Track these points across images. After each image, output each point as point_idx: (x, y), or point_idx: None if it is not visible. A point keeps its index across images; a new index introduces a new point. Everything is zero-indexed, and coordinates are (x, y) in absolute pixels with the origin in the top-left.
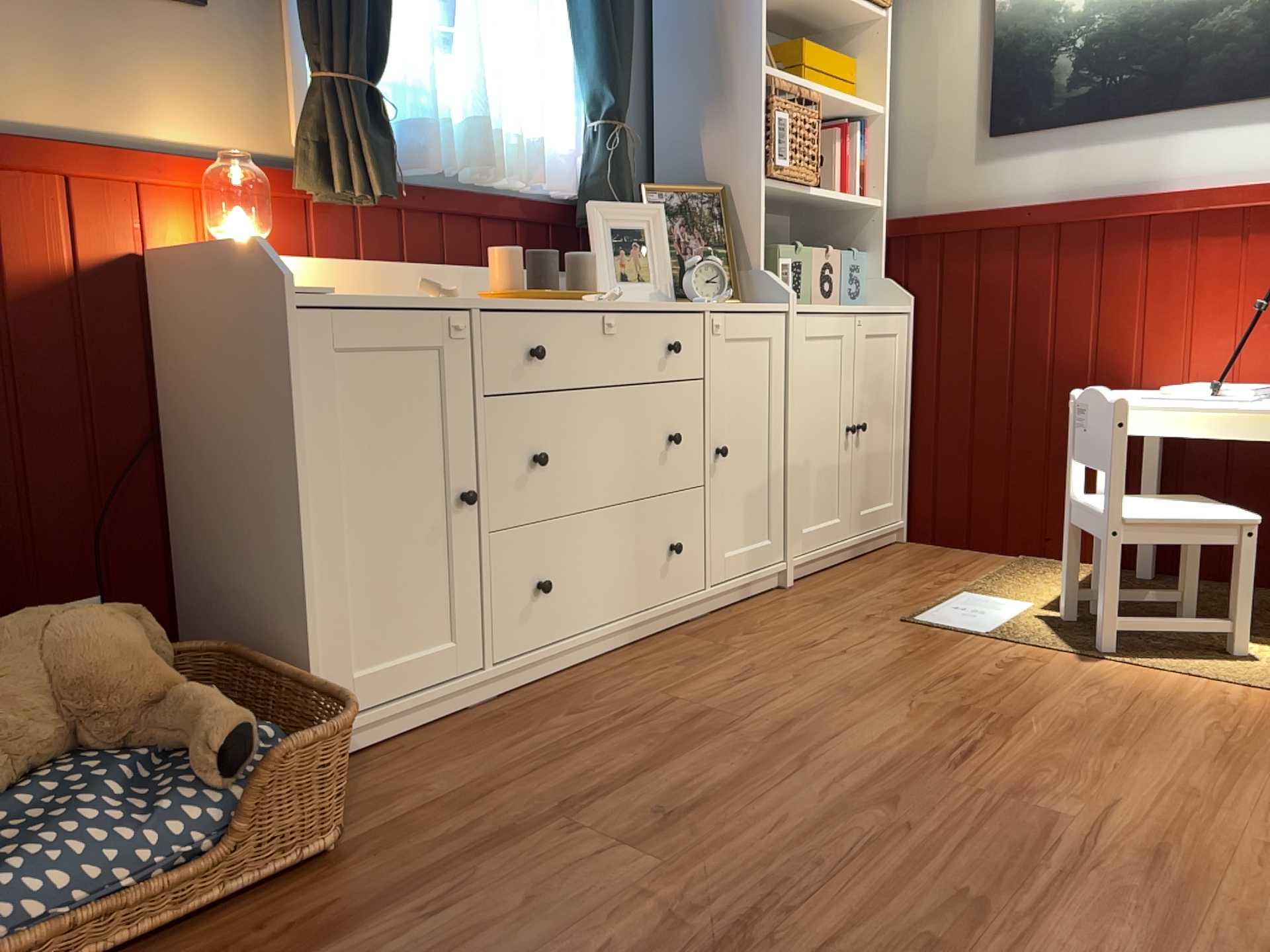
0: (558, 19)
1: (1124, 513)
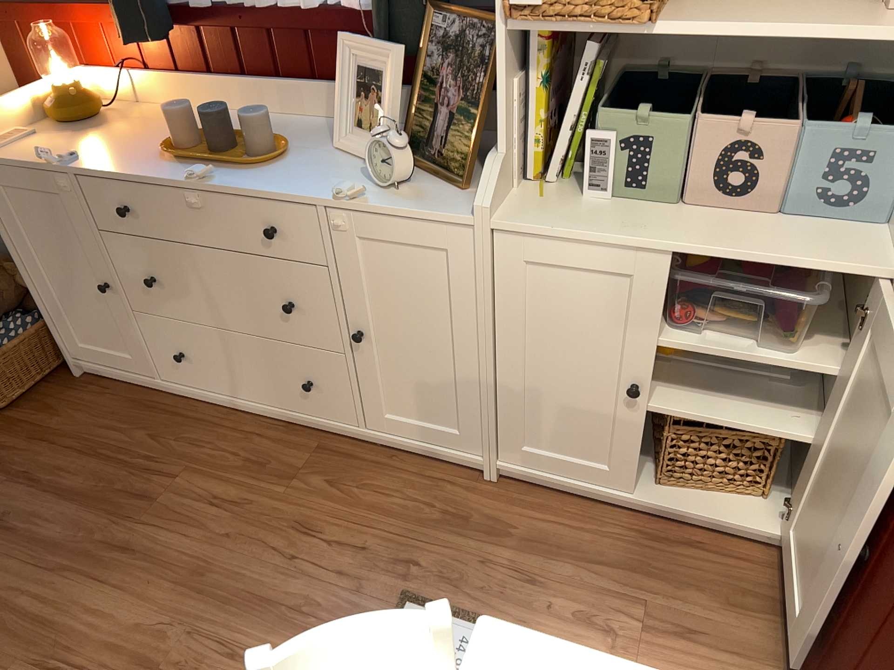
0: None
1: None
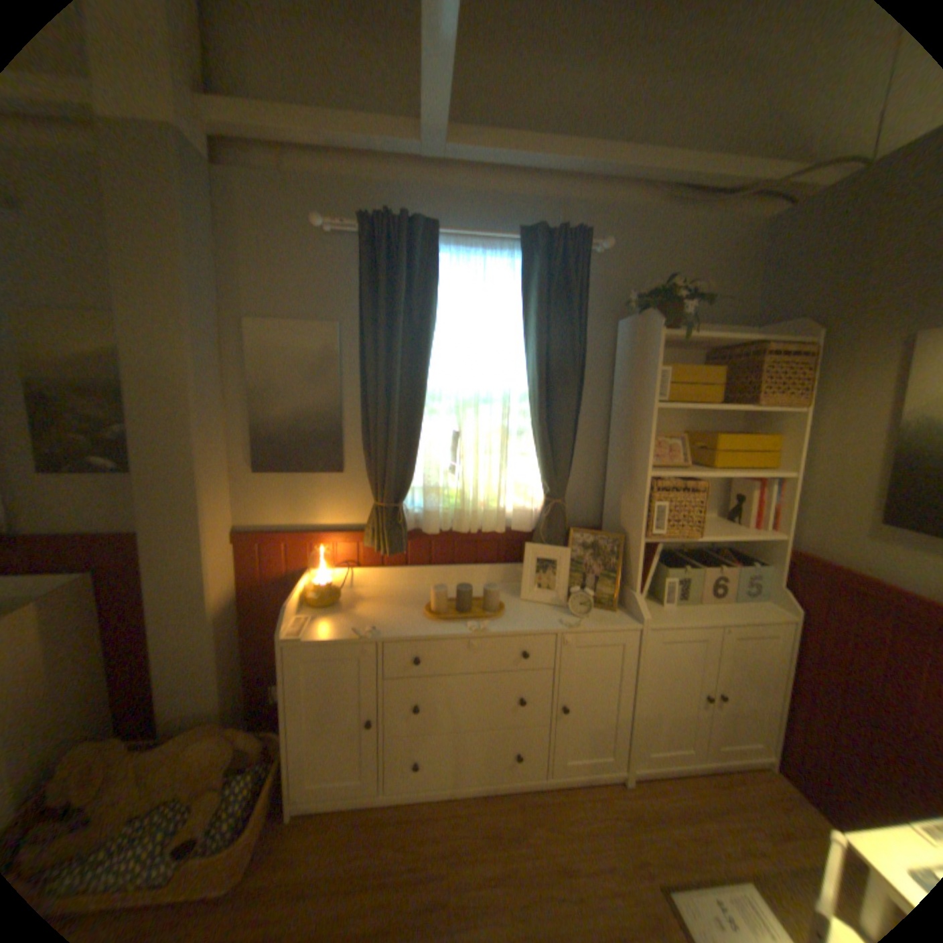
0: (527, 443)
1: None
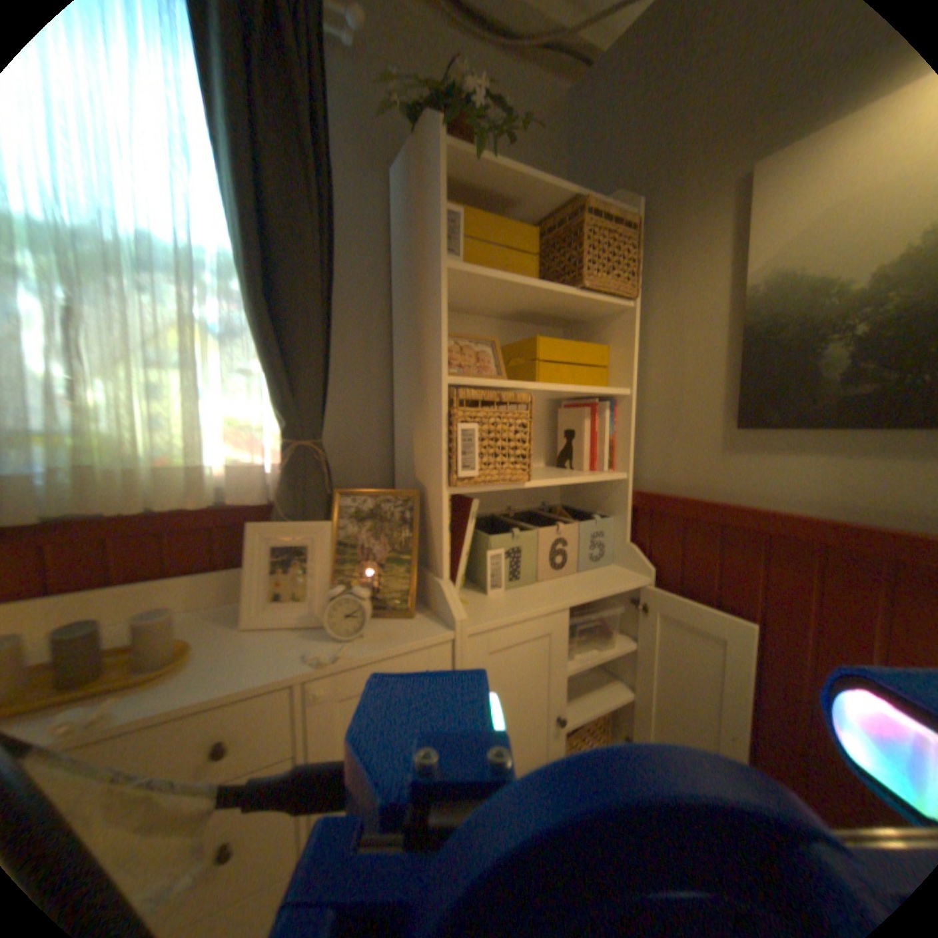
0: (246, 346)
1: None
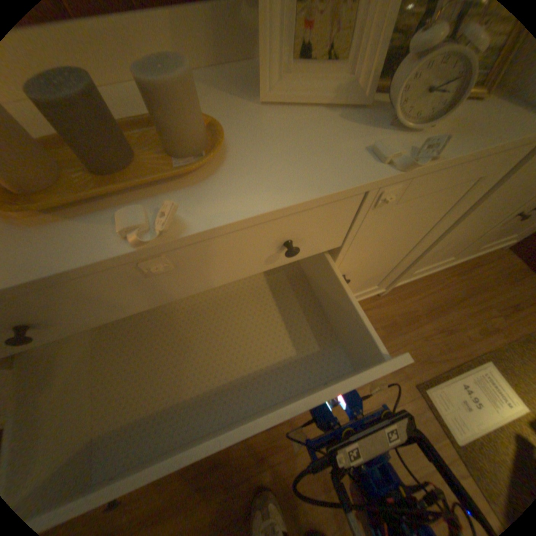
0: None
1: None
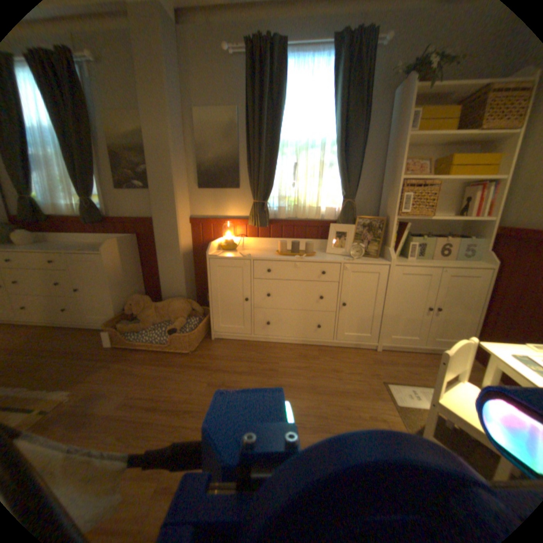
0: (335, 169)
1: (447, 401)
